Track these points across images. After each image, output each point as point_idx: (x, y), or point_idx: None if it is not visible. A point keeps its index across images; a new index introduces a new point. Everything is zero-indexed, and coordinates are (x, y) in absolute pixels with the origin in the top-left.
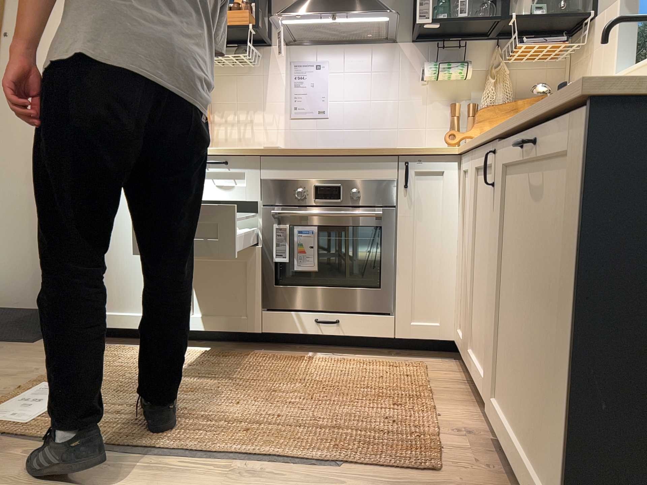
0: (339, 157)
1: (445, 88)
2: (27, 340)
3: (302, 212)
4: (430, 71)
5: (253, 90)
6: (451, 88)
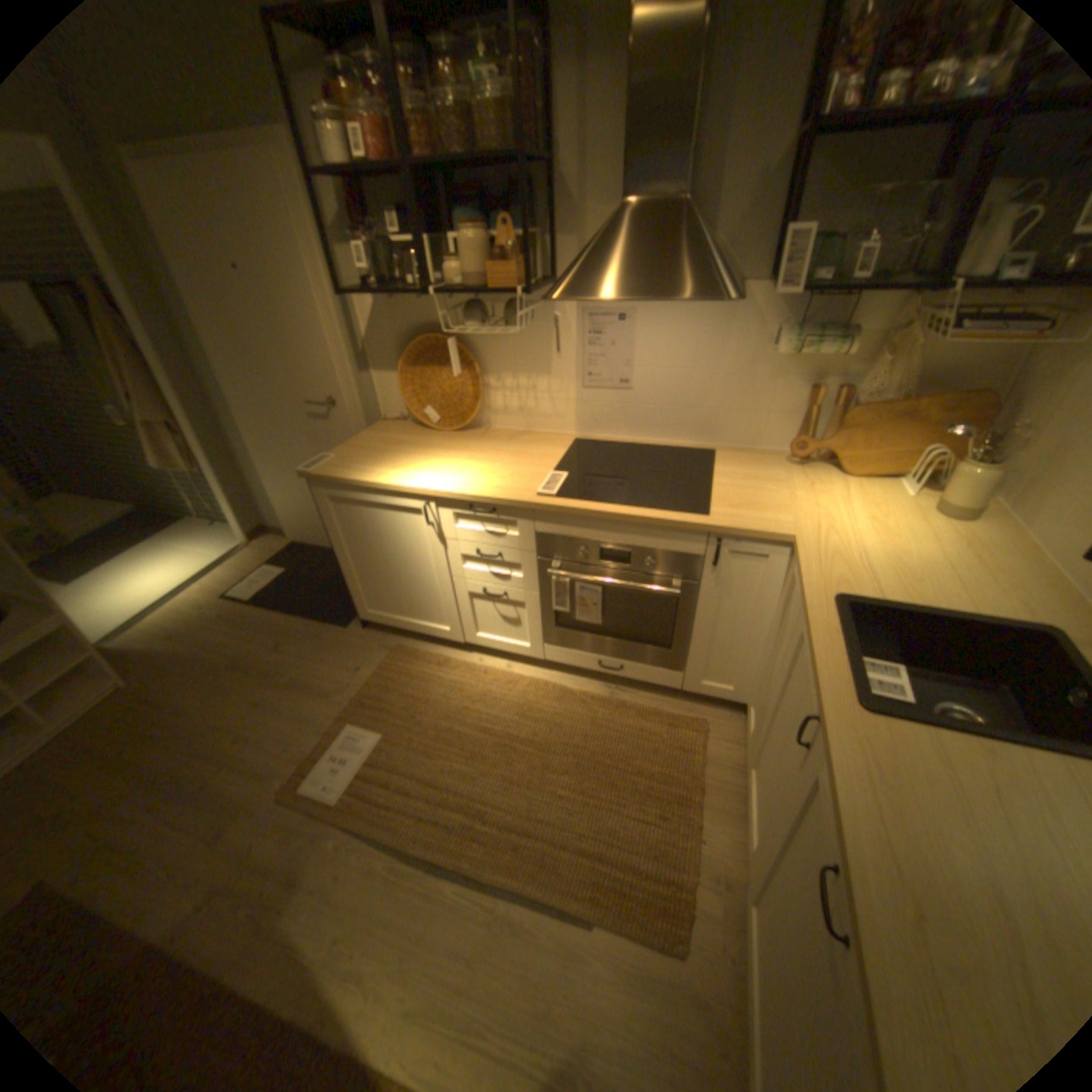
0: (628, 522)
1: (810, 355)
2: (339, 621)
3: (580, 581)
4: (791, 334)
5: (535, 347)
6: (821, 355)
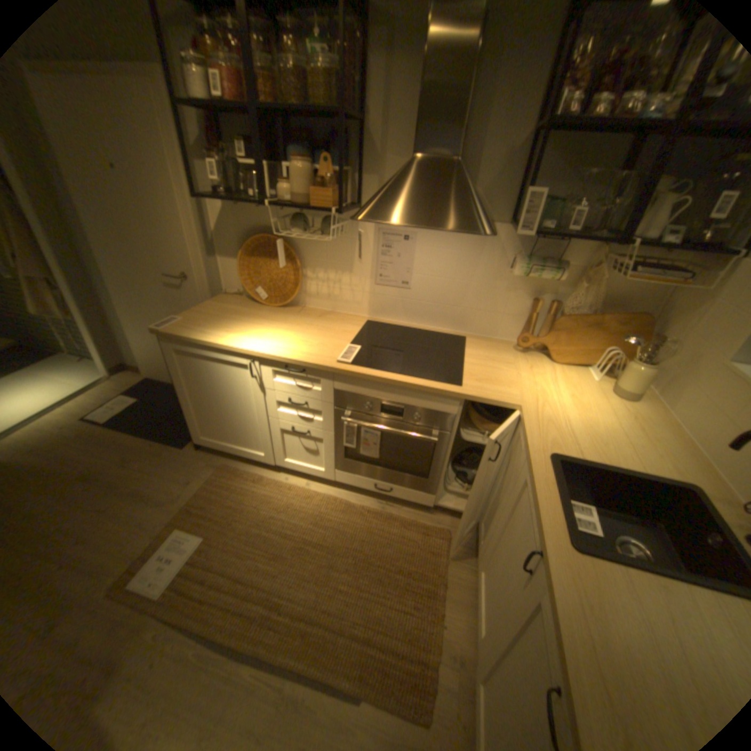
0: (404, 387)
1: (534, 278)
2: (178, 443)
3: (365, 427)
4: (523, 263)
5: (342, 252)
6: (541, 279)
